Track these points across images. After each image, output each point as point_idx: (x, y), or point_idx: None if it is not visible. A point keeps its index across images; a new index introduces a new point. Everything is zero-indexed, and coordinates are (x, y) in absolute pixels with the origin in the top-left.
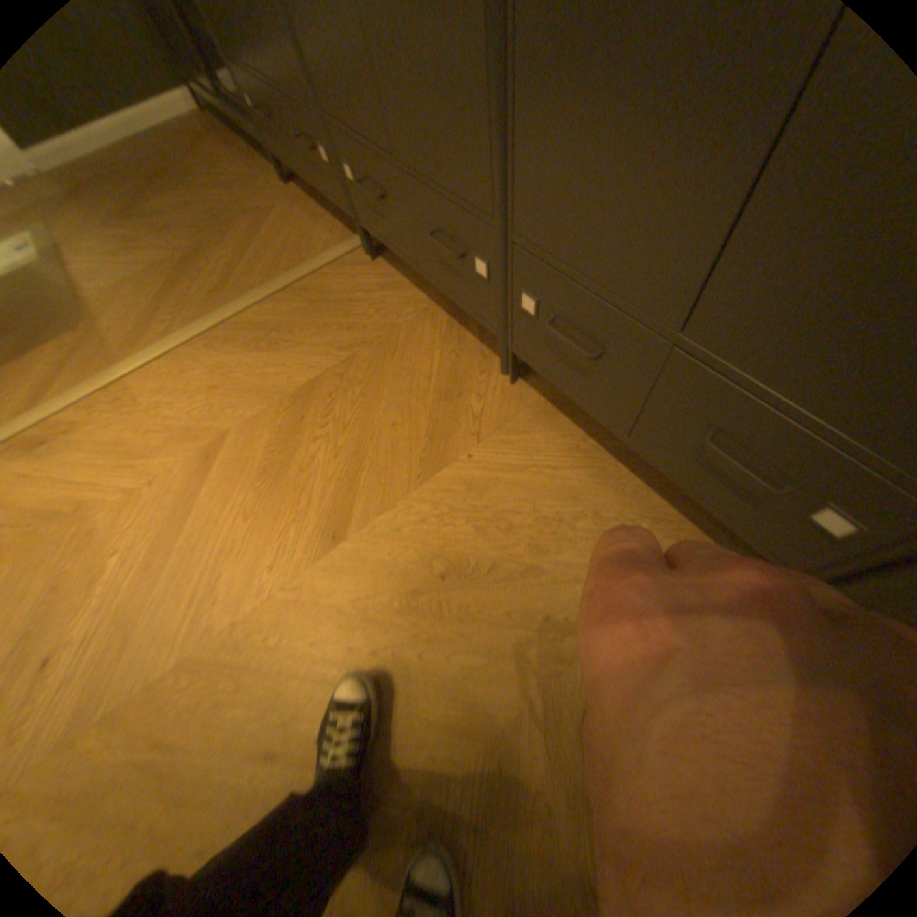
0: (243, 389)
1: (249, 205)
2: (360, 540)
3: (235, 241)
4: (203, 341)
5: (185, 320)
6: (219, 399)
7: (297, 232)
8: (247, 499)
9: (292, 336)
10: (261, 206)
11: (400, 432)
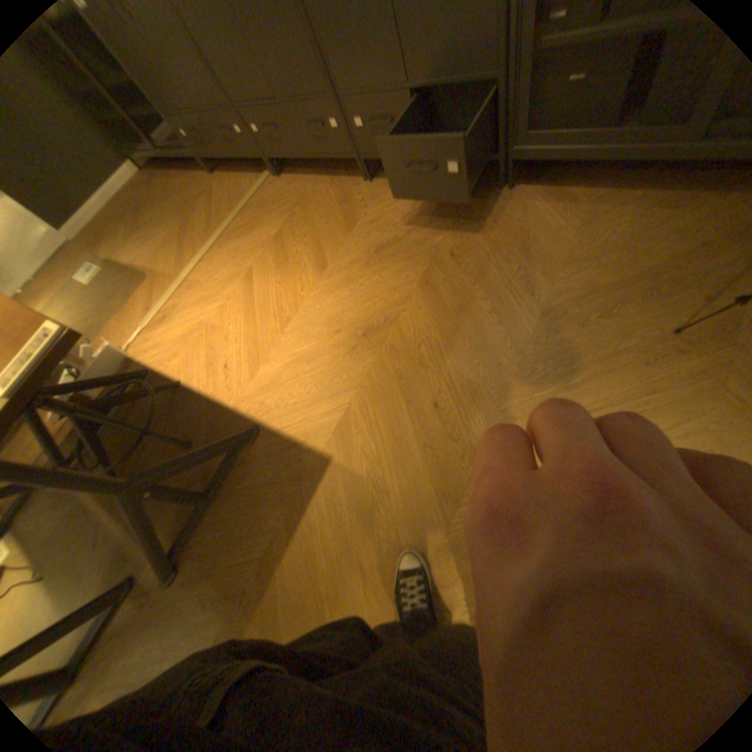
0: (248, 250)
1: (199, 191)
2: (335, 261)
3: (203, 206)
4: (215, 246)
5: (201, 245)
6: (239, 259)
7: (233, 187)
8: (277, 278)
9: (258, 221)
10: (206, 188)
11: (331, 223)
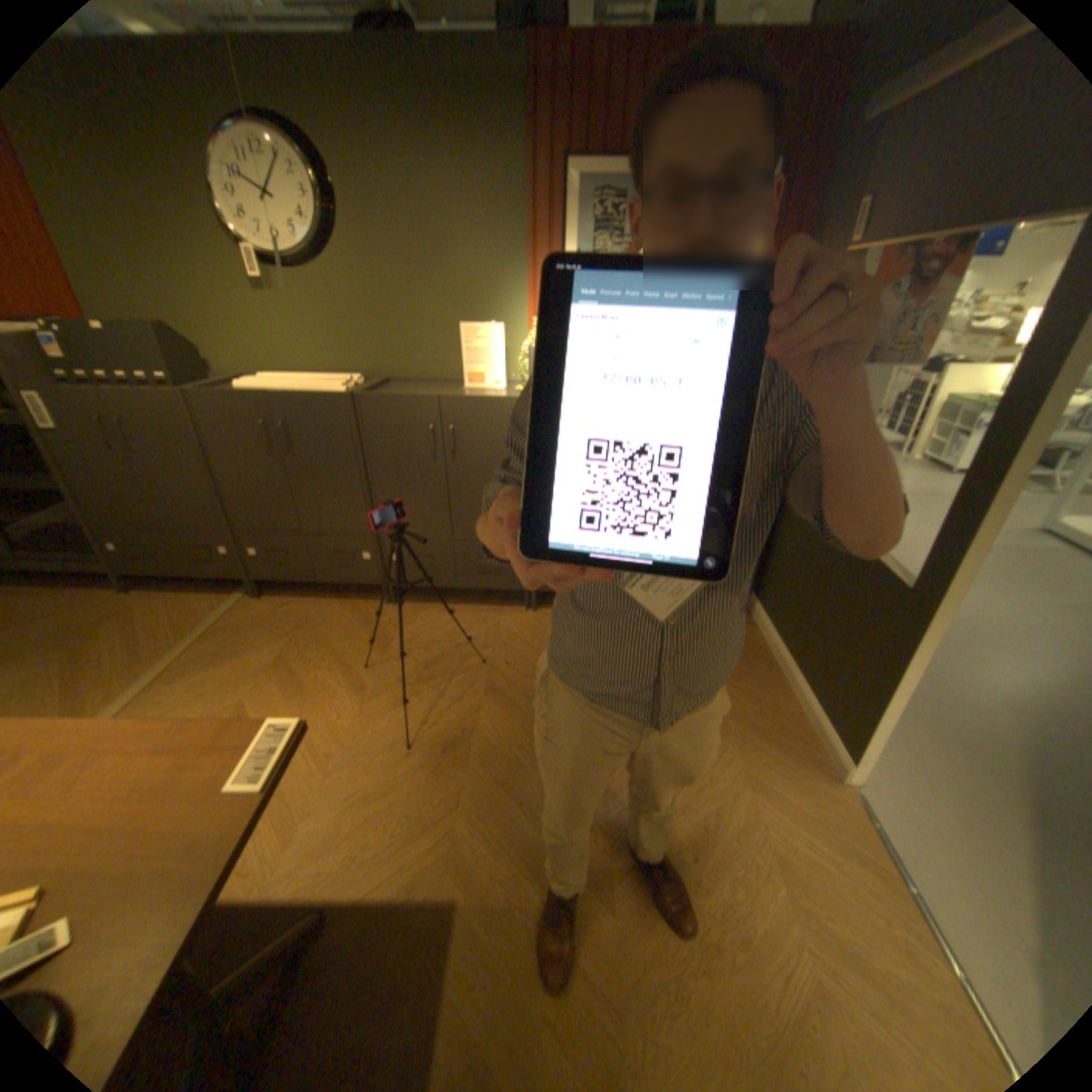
0: (229, 682)
1: (103, 614)
2: (376, 682)
3: (117, 634)
4: (159, 683)
5: (124, 684)
6: (214, 694)
7: (176, 610)
8: (292, 710)
9: (239, 648)
10: (119, 611)
11: (357, 644)
